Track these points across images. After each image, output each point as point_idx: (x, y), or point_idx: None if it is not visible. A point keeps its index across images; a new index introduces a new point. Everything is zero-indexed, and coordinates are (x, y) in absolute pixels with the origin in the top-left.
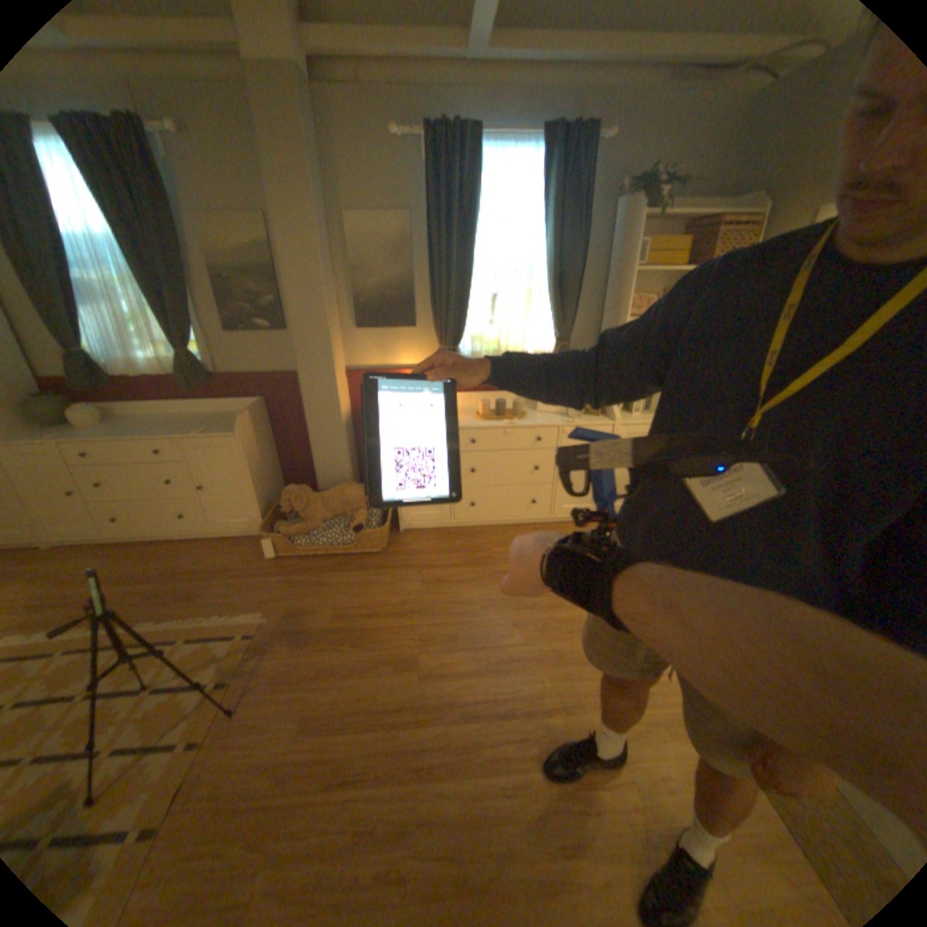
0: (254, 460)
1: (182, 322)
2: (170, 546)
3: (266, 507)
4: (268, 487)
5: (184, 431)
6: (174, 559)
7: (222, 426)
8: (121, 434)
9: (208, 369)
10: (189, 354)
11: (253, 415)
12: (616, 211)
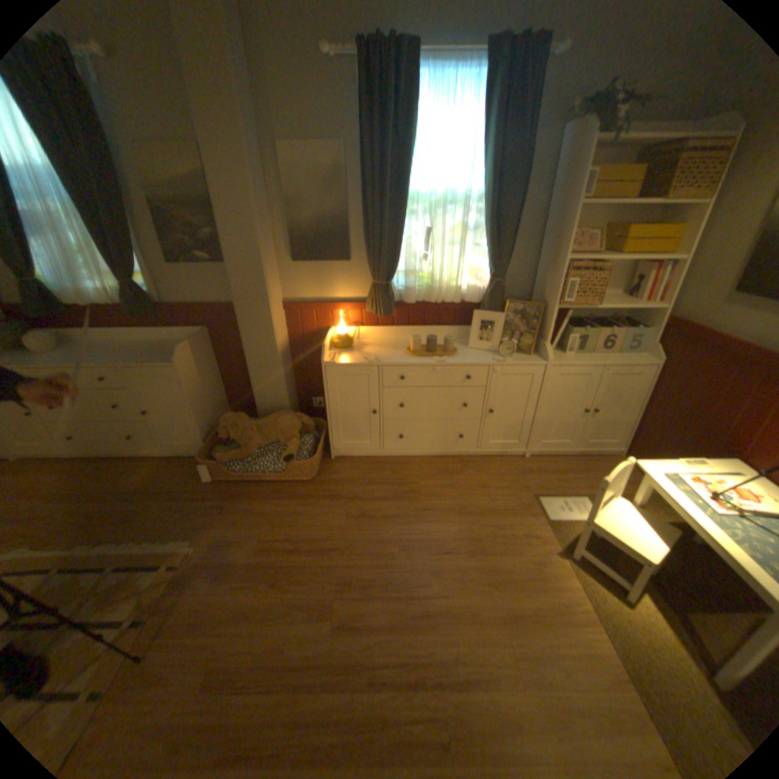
0: (194, 388)
1: (123, 254)
2: (121, 464)
3: (208, 431)
4: (210, 412)
5: (127, 360)
6: (122, 478)
7: (163, 355)
8: (70, 361)
9: (154, 300)
10: (132, 285)
11: (194, 345)
12: (563, 139)
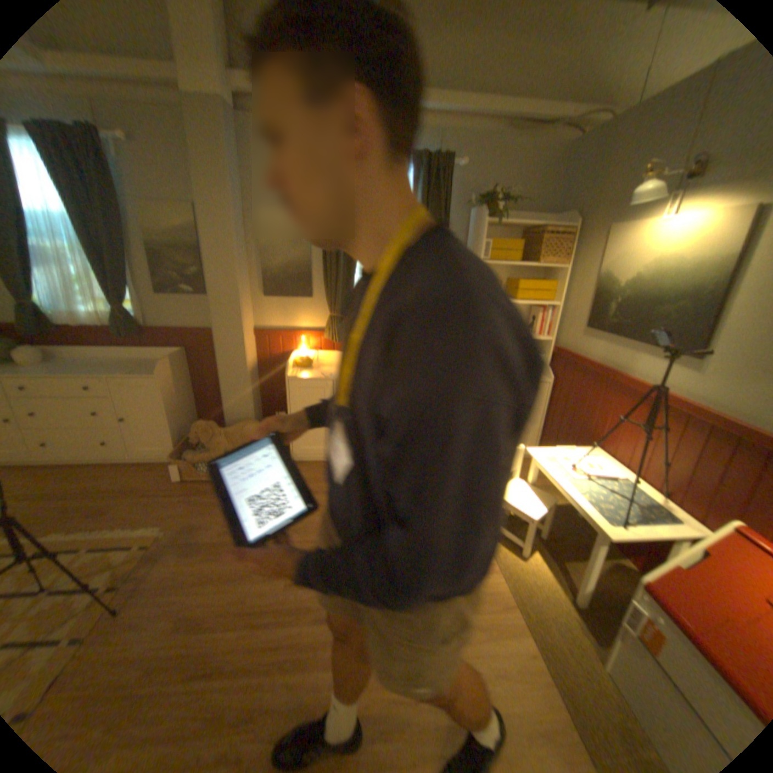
0: (170, 399)
1: (119, 285)
2: (91, 470)
3: (179, 439)
4: (182, 423)
5: (112, 373)
6: (93, 481)
7: (145, 370)
8: (58, 373)
9: (140, 324)
10: (123, 311)
11: (173, 362)
12: (470, 219)
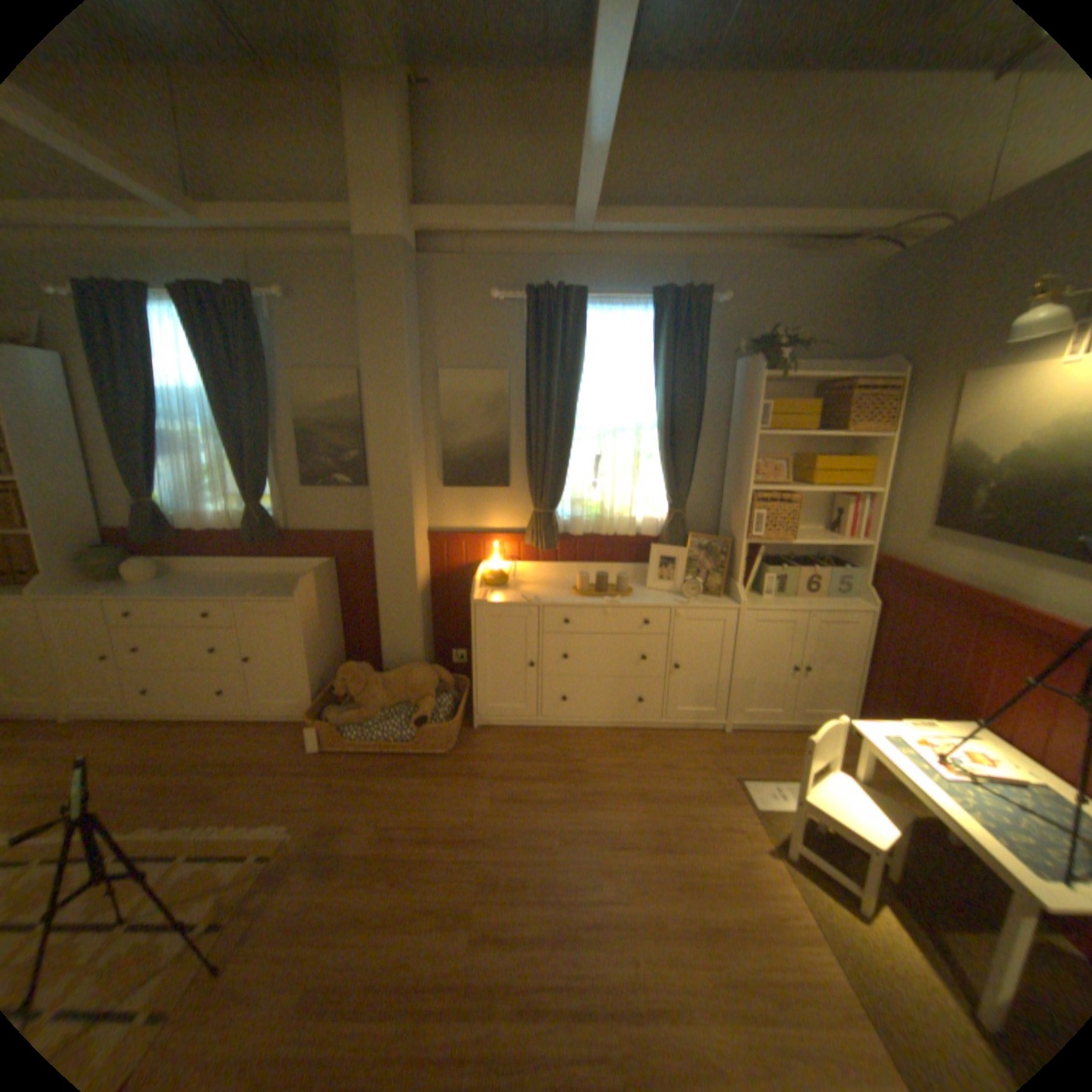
0: (311, 630)
1: (258, 475)
2: (201, 728)
3: (319, 687)
4: (325, 663)
5: (239, 592)
6: (202, 746)
7: (282, 589)
8: (172, 593)
9: (279, 526)
10: (260, 509)
11: (319, 577)
12: (735, 373)
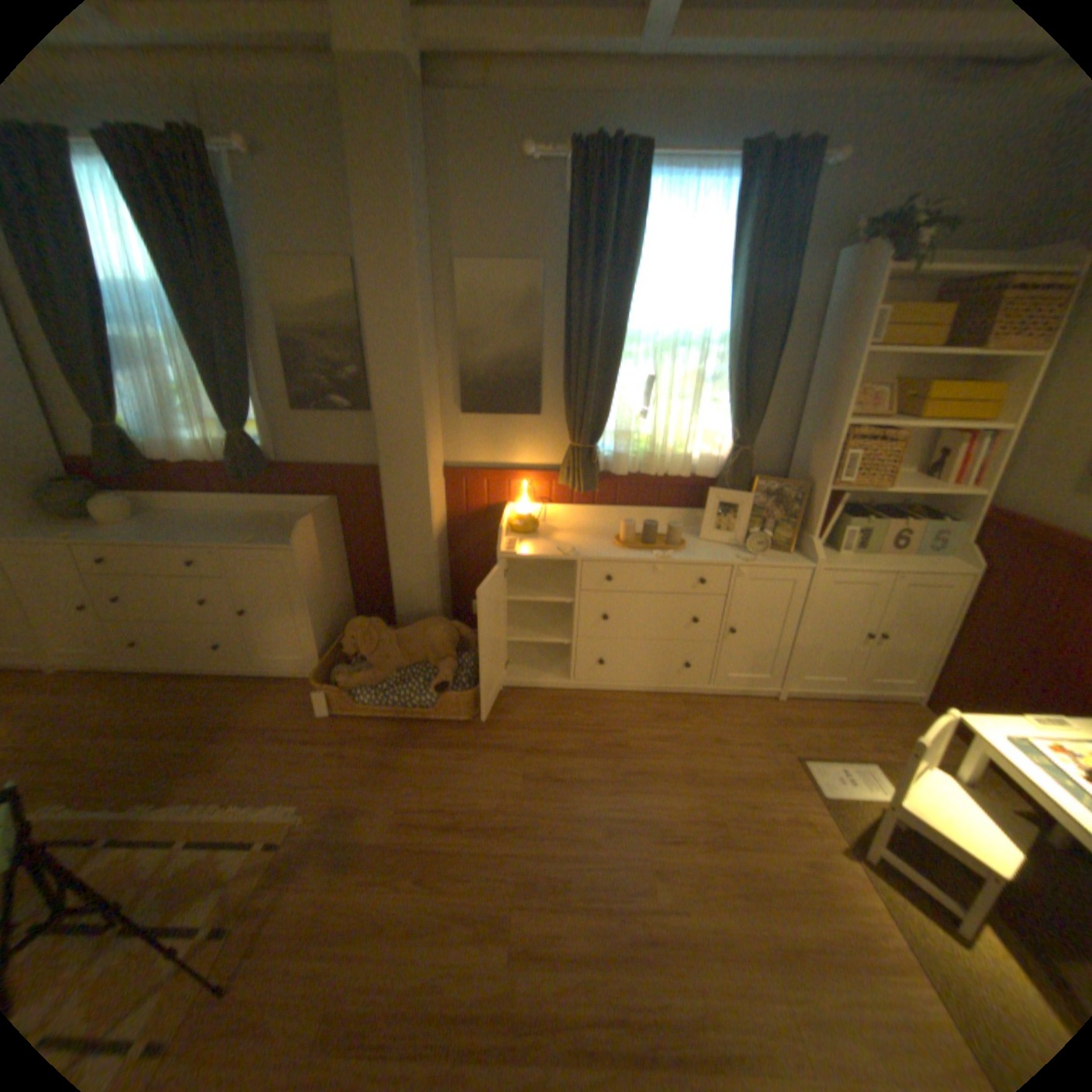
0: (314, 580)
1: (238, 396)
2: (200, 684)
3: (326, 642)
4: (331, 615)
5: (228, 537)
6: (201, 705)
7: (277, 533)
8: (150, 537)
9: (269, 457)
10: (245, 437)
11: (319, 520)
12: (836, 267)
